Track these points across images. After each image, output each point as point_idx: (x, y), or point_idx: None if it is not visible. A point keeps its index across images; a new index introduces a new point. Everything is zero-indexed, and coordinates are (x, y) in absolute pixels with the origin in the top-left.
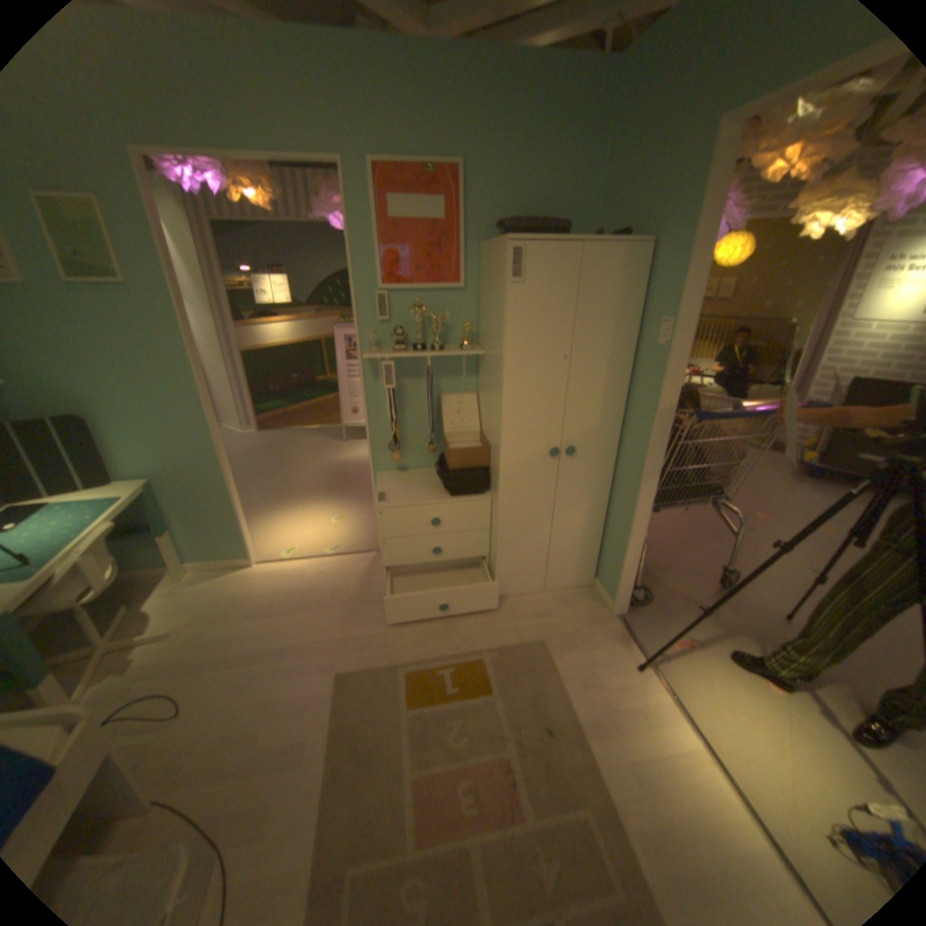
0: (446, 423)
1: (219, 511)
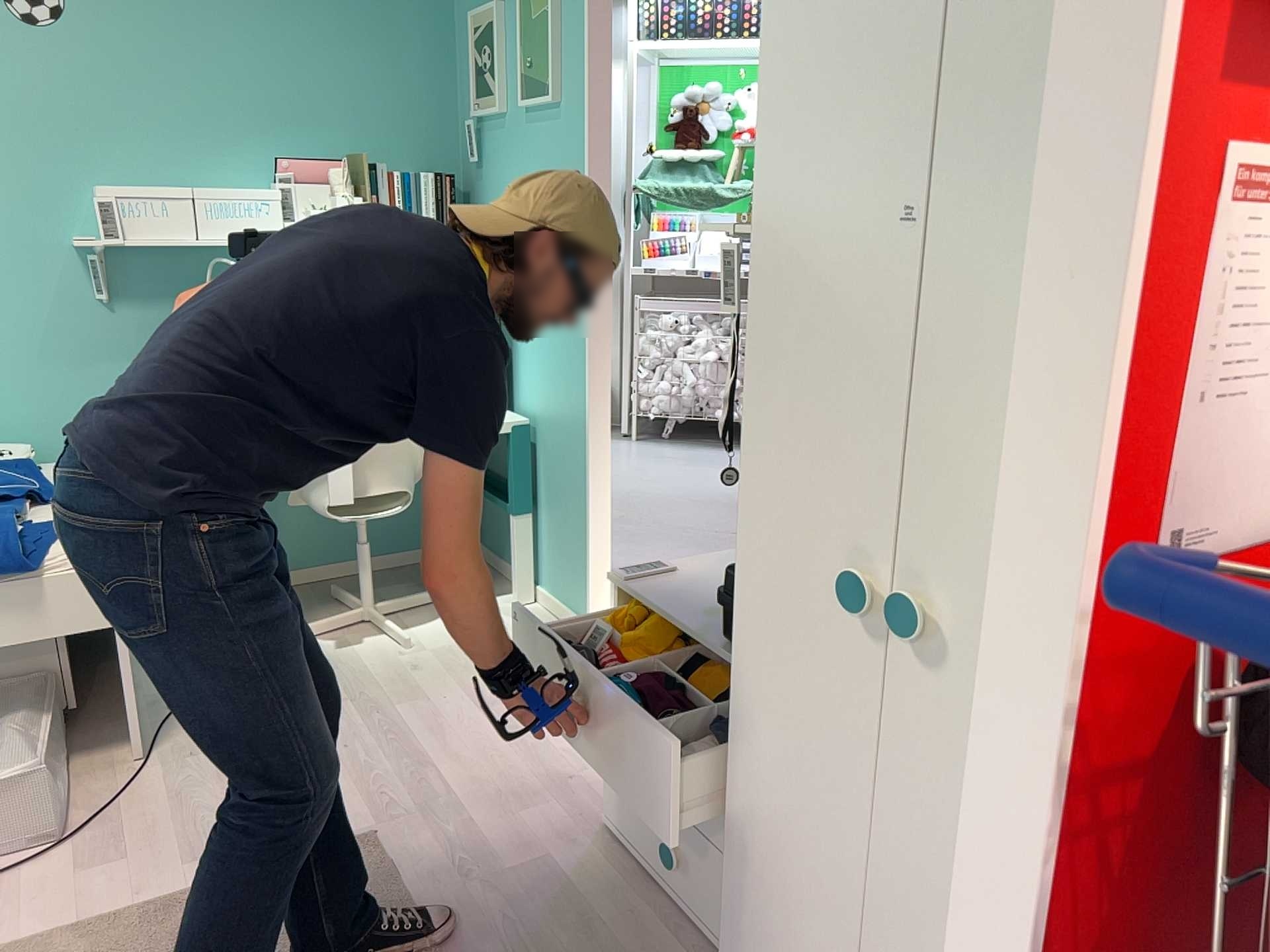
0: None
1: (577, 513)
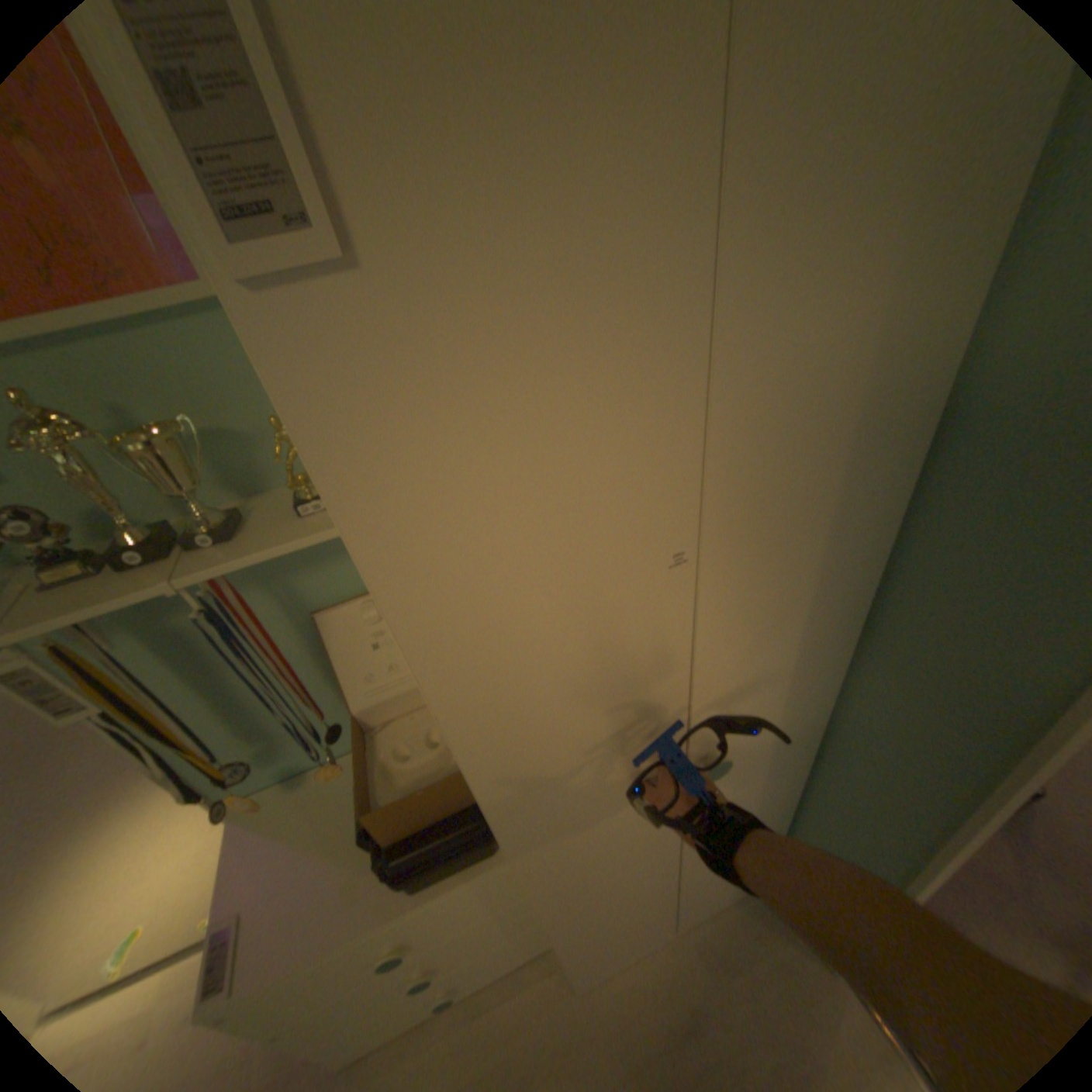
0: (353, 684)
1: None
